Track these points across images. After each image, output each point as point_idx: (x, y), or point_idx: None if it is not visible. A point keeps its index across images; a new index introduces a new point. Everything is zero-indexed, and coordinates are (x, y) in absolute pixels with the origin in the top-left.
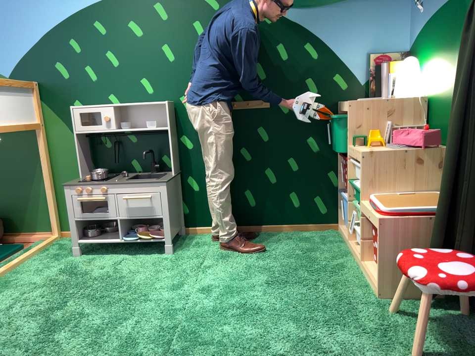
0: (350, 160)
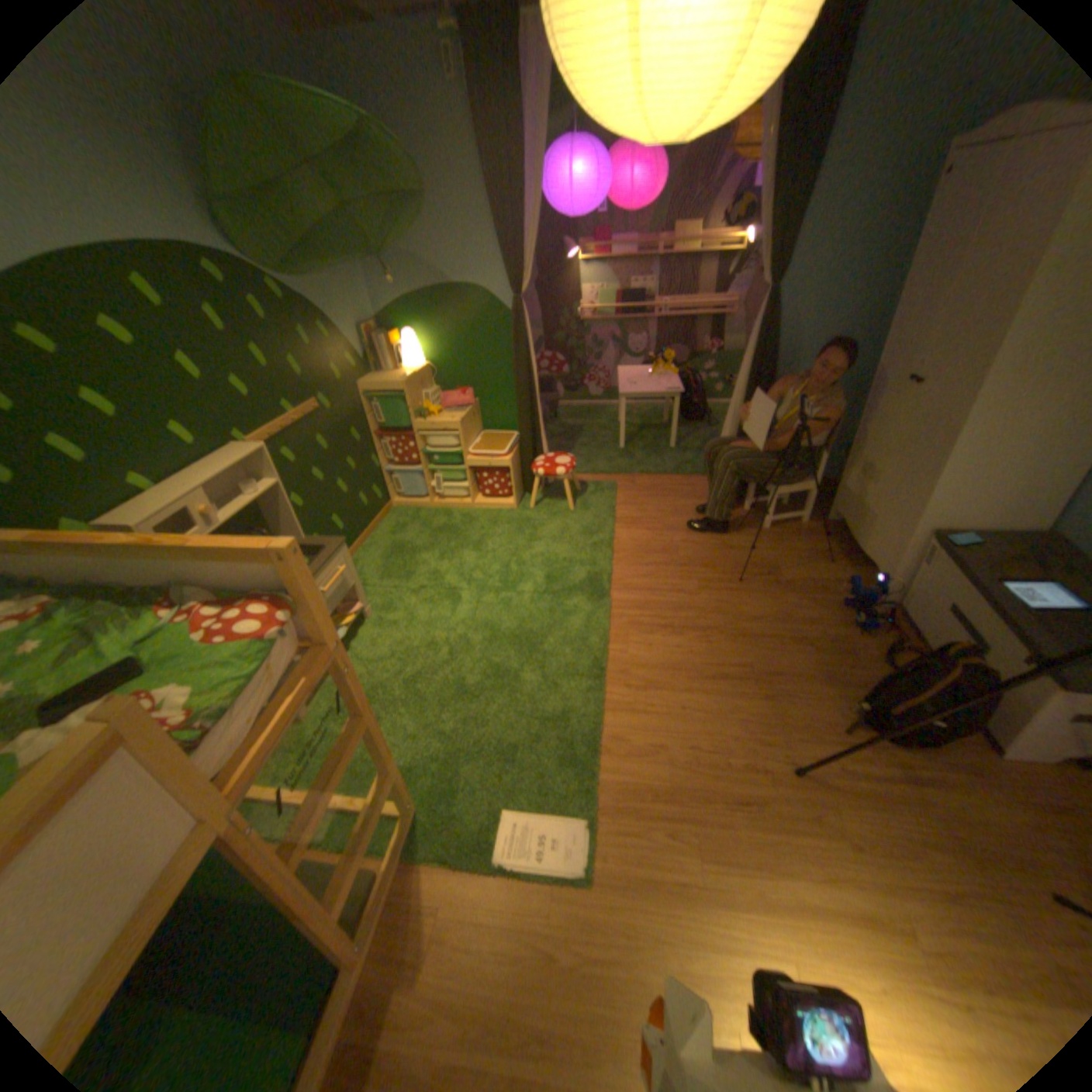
0: (418, 435)
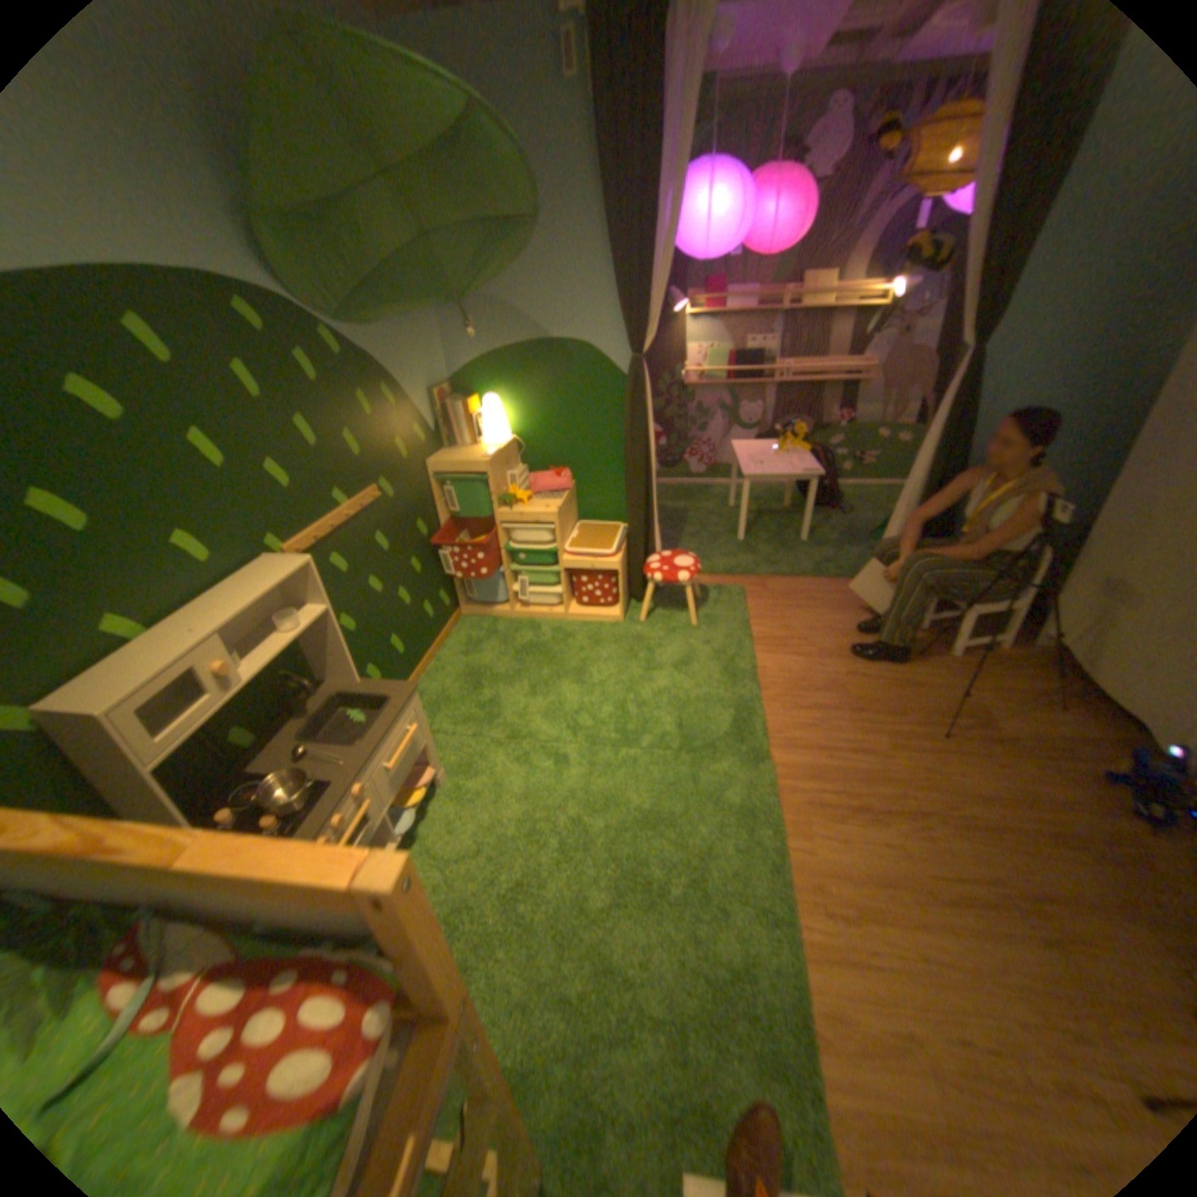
0: (500, 528)
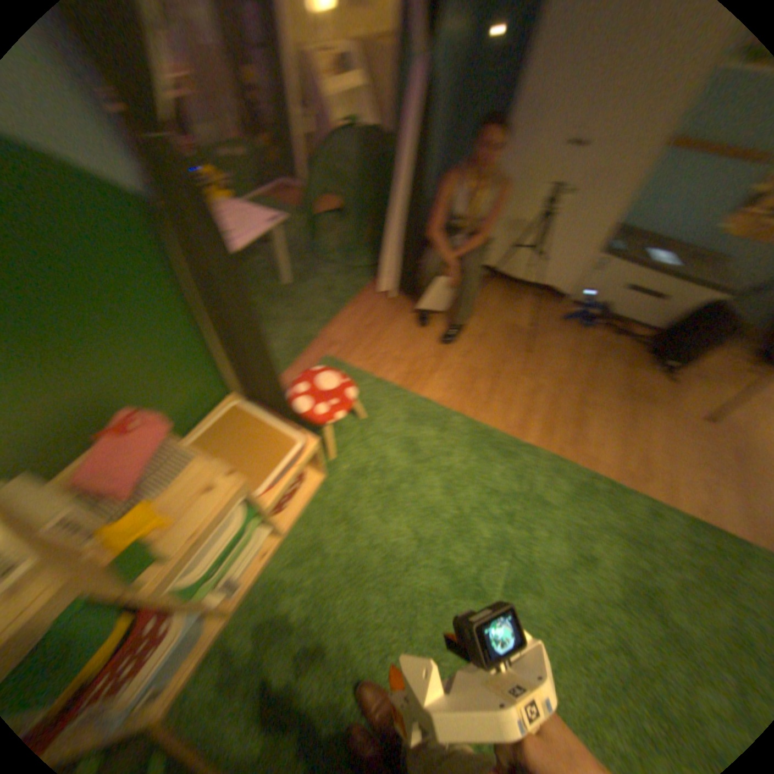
0: (169, 588)
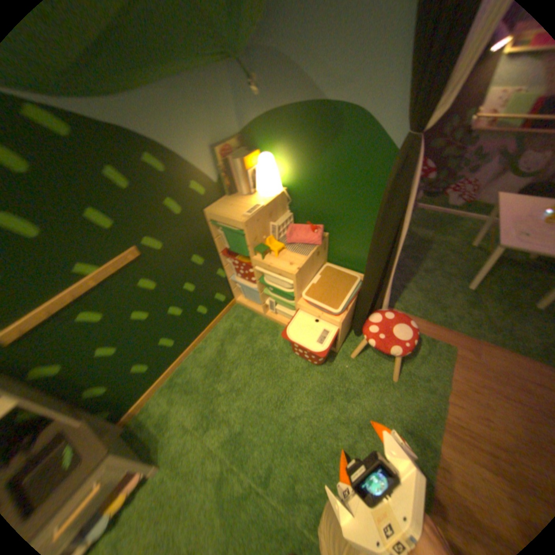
0: (257, 268)
